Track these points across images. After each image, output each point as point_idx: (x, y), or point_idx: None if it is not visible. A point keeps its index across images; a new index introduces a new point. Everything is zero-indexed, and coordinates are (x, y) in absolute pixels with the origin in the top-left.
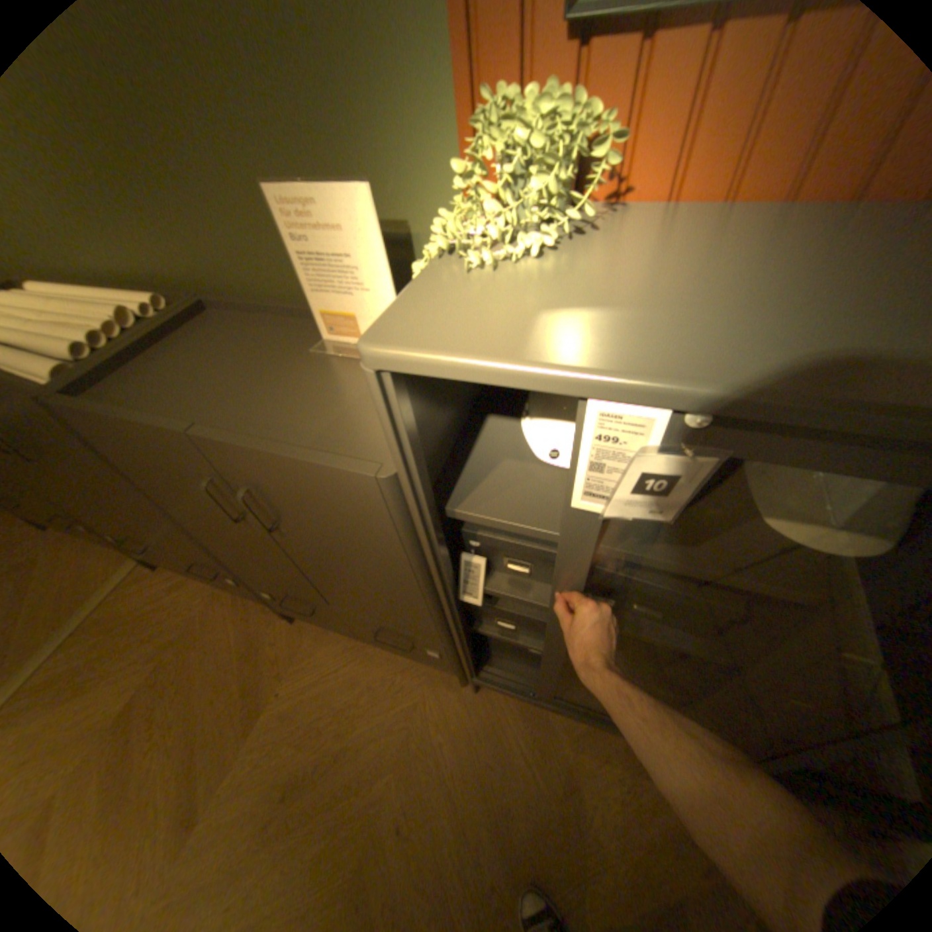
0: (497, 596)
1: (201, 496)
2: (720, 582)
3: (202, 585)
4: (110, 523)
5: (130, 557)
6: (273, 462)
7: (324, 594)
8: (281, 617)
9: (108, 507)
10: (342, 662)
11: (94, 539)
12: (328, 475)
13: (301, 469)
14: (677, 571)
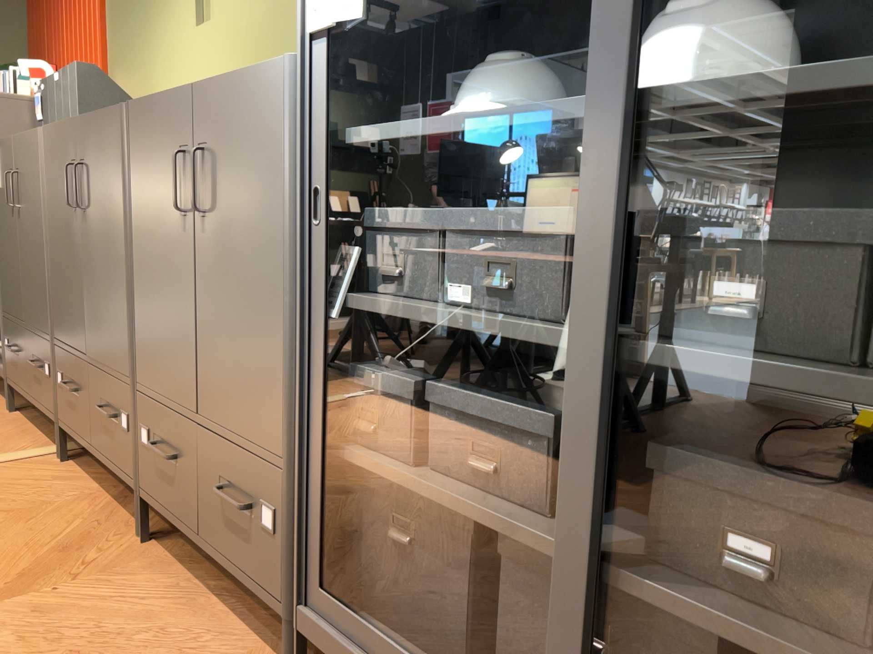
0: (360, 301)
1: (170, 189)
2: (534, 121)
3: (93, 486)
4: (80, 321)
5: (56, 446)
6: (232, 82)
7: (202, 373)
8: (140, 521)
9: (94, 278)
10: (160, 598)
11: (42, 429)
12: (260, 74)
13: (246, 78)
14: (500, 124)
